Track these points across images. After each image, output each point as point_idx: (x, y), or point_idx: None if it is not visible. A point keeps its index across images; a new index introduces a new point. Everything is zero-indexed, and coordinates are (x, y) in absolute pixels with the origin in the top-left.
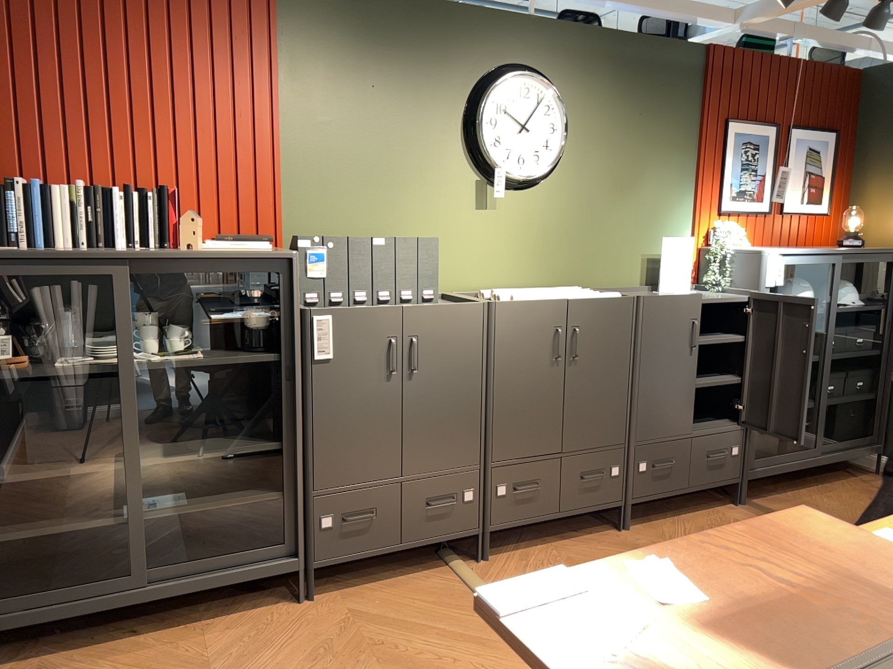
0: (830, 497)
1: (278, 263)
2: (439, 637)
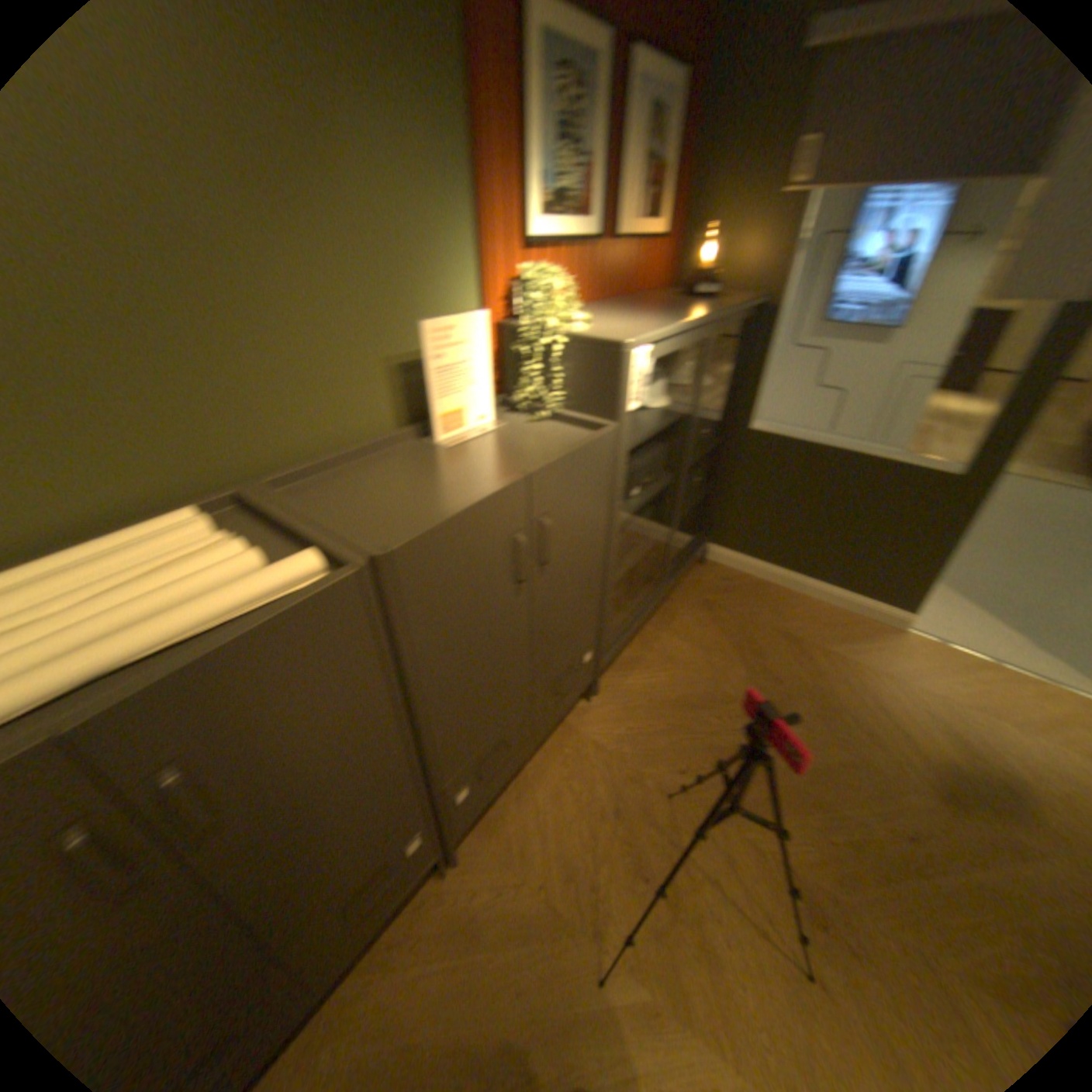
0: (678, 632)
1: None
2: None
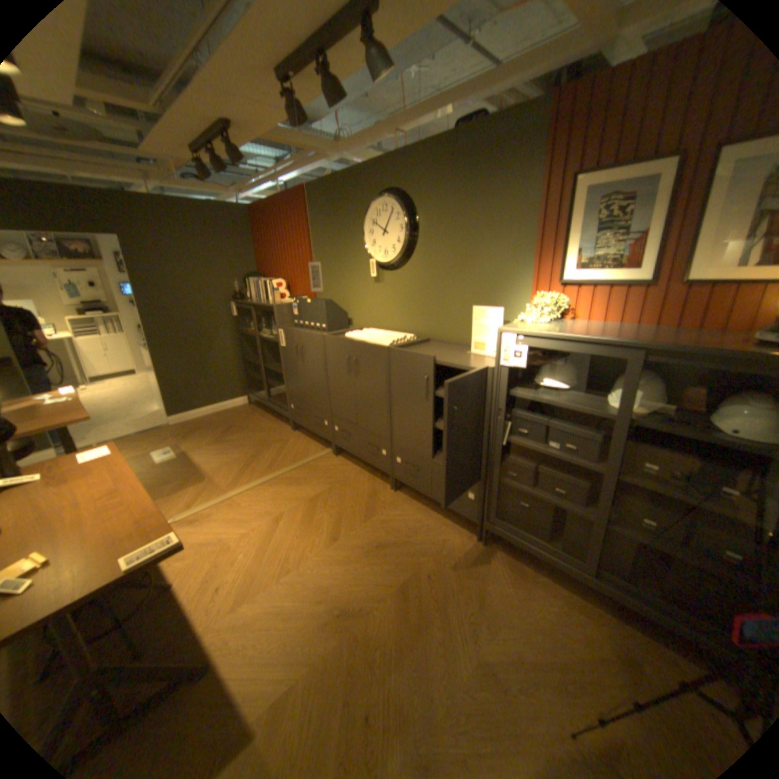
0: (568, 616)
1: (275, 308)
2: (274, 458)
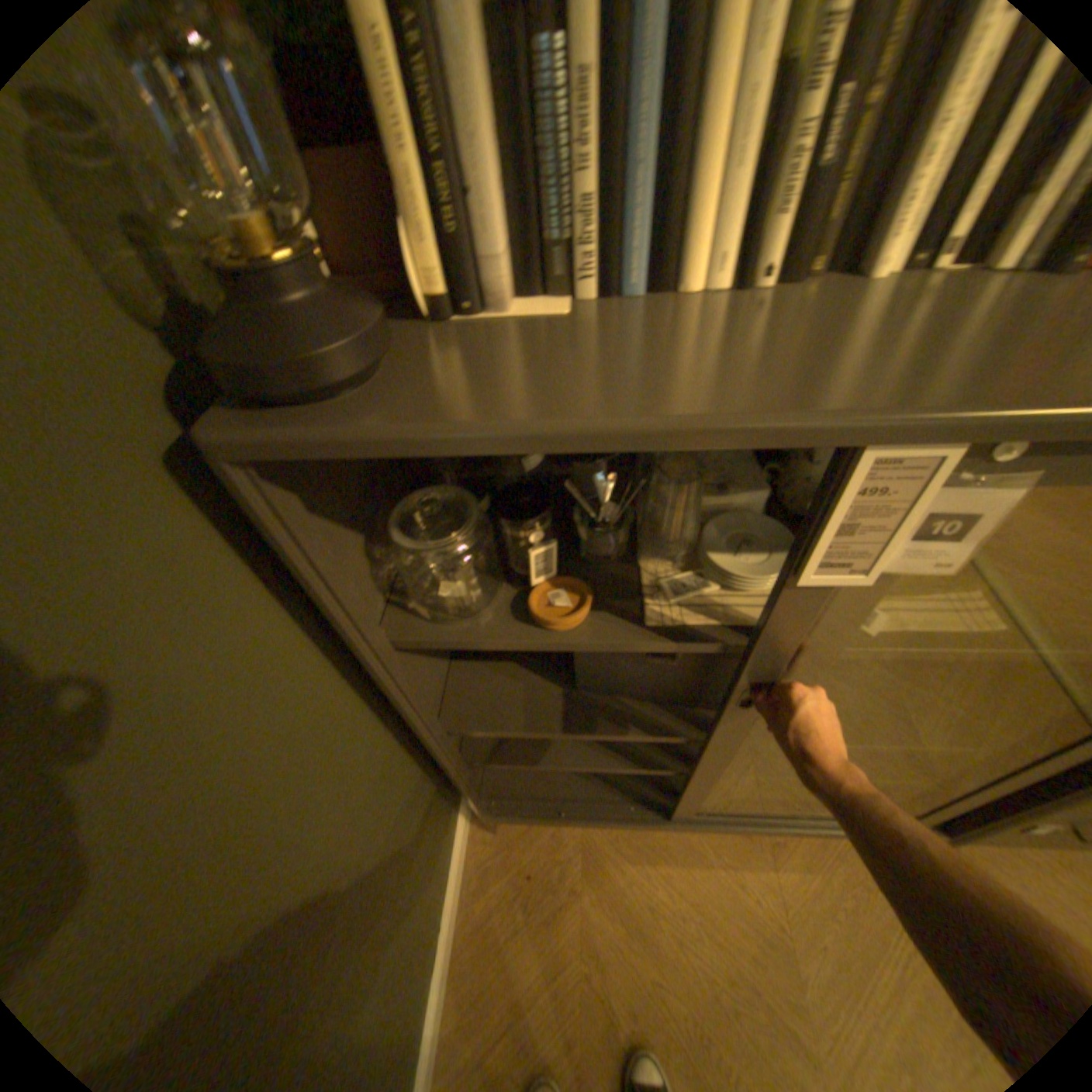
0: None
1: None
2: None
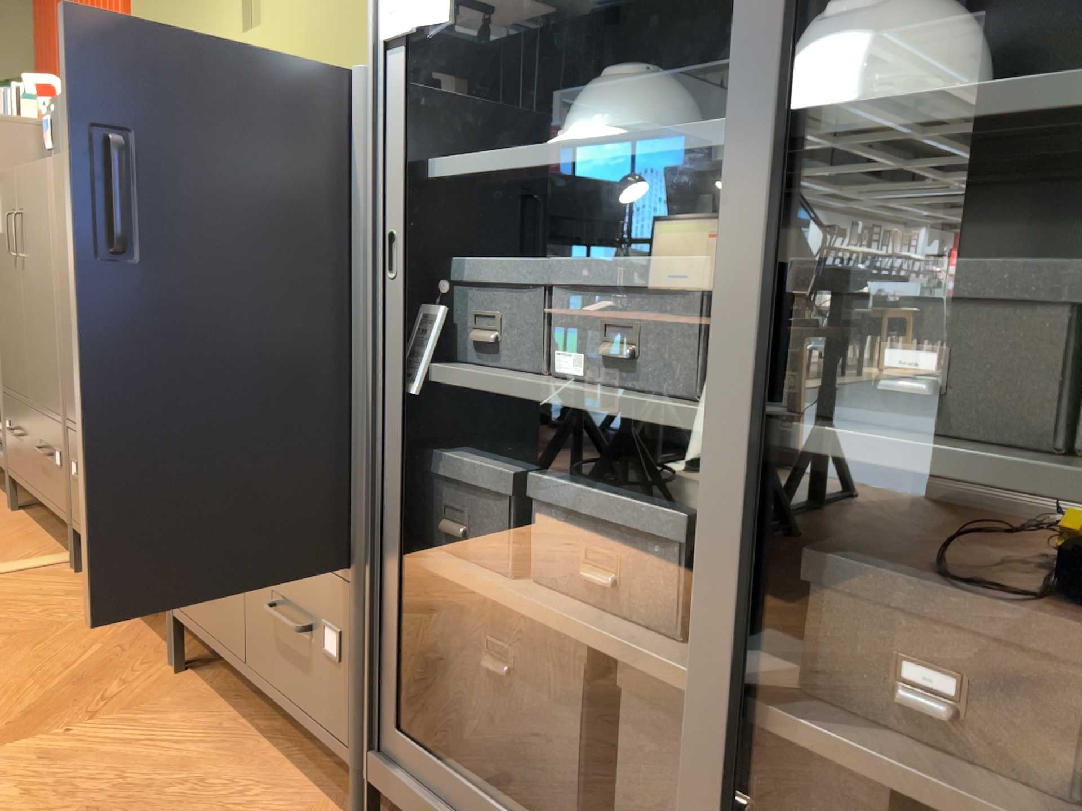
0: None
1: None
2: None
